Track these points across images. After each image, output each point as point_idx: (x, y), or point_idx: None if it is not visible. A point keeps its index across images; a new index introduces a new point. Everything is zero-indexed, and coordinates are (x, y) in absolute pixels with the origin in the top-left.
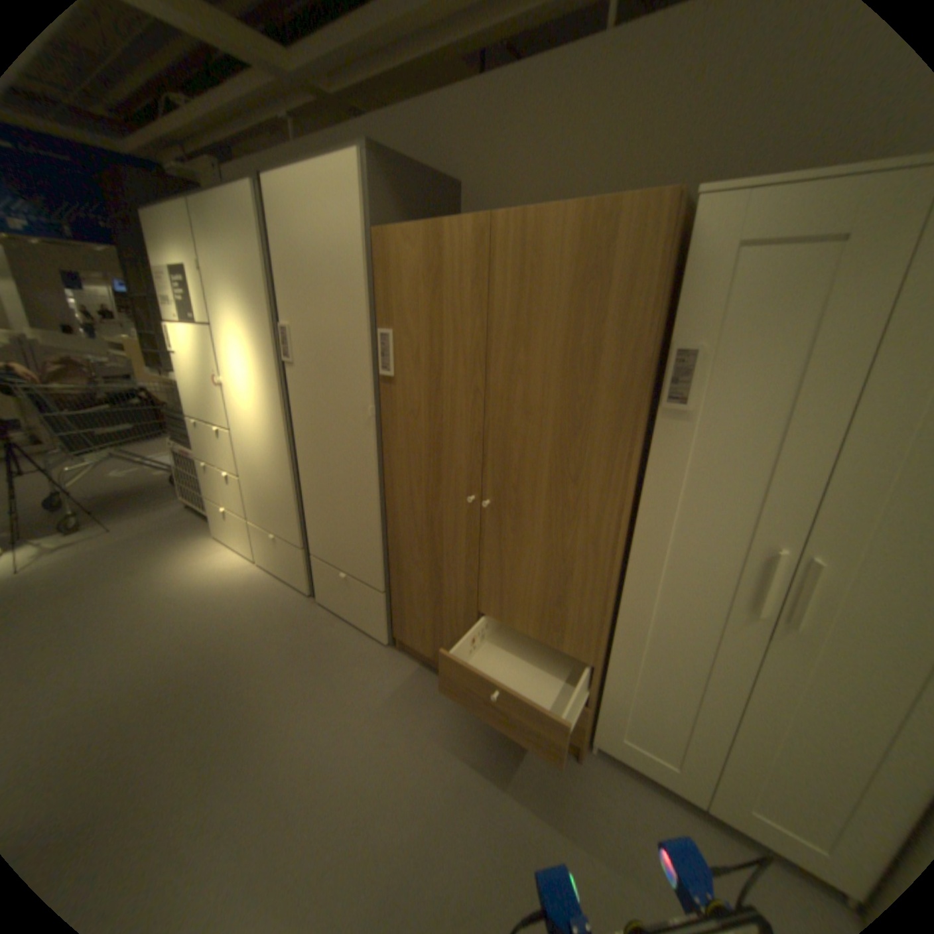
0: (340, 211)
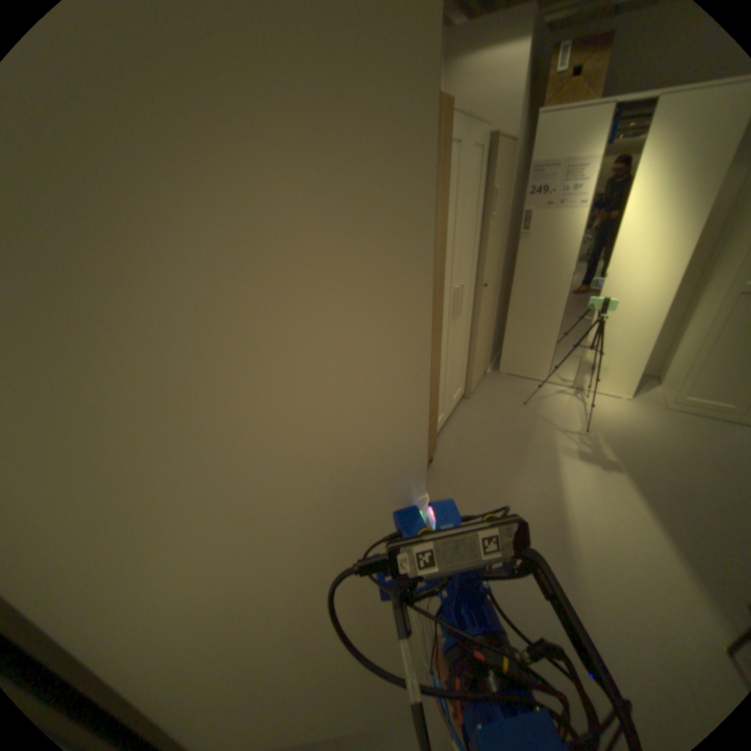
0: None
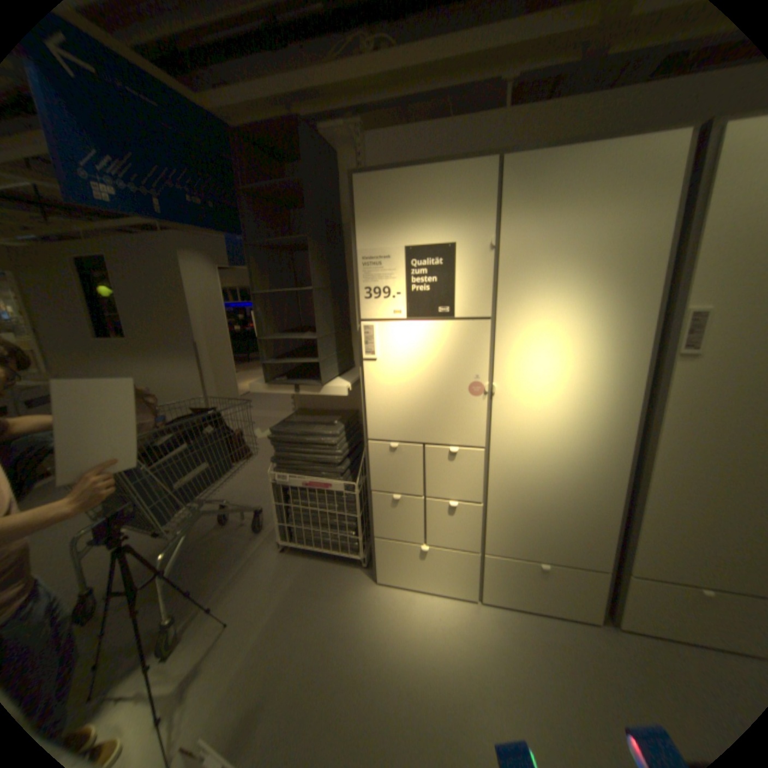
0: None
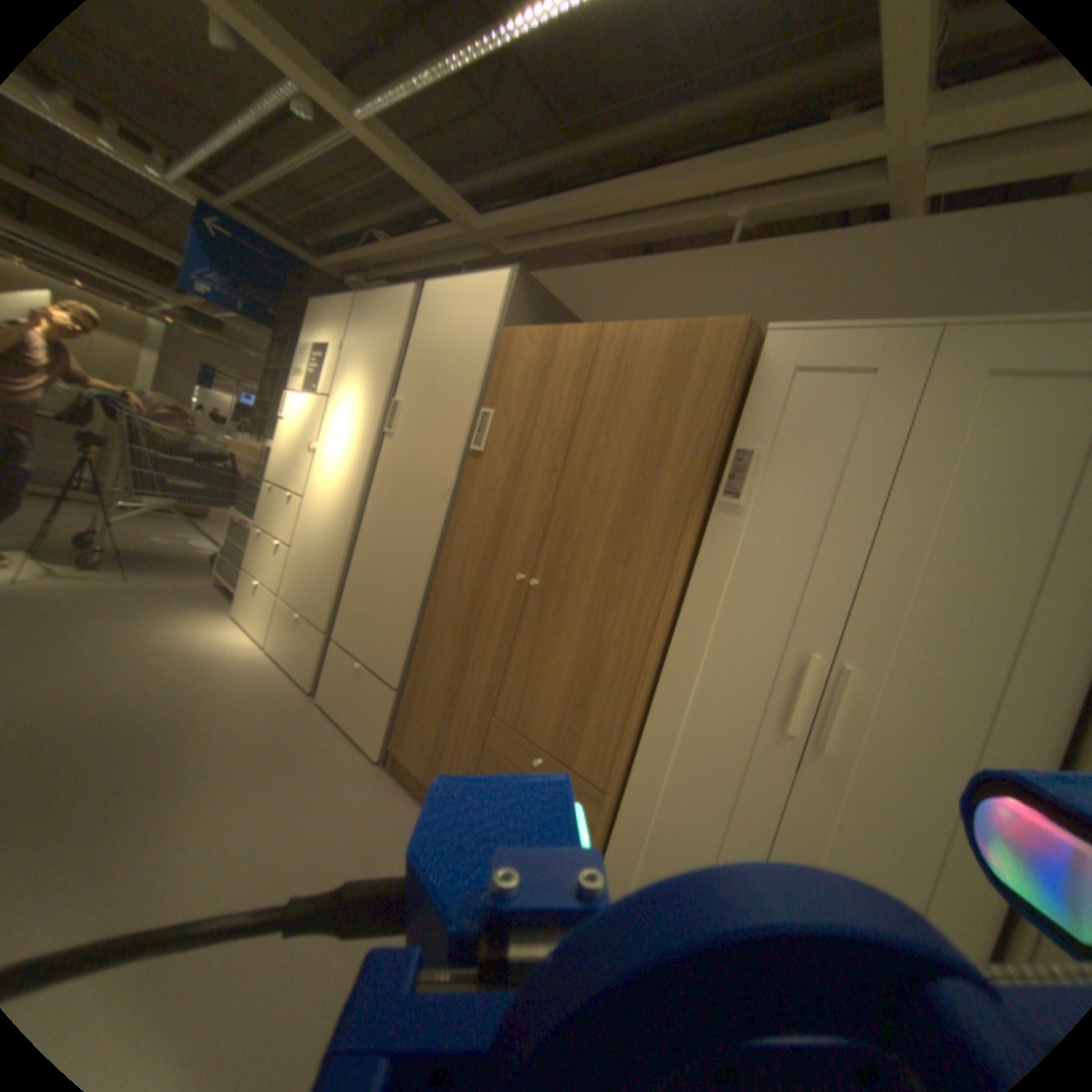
0: (478, 314)
